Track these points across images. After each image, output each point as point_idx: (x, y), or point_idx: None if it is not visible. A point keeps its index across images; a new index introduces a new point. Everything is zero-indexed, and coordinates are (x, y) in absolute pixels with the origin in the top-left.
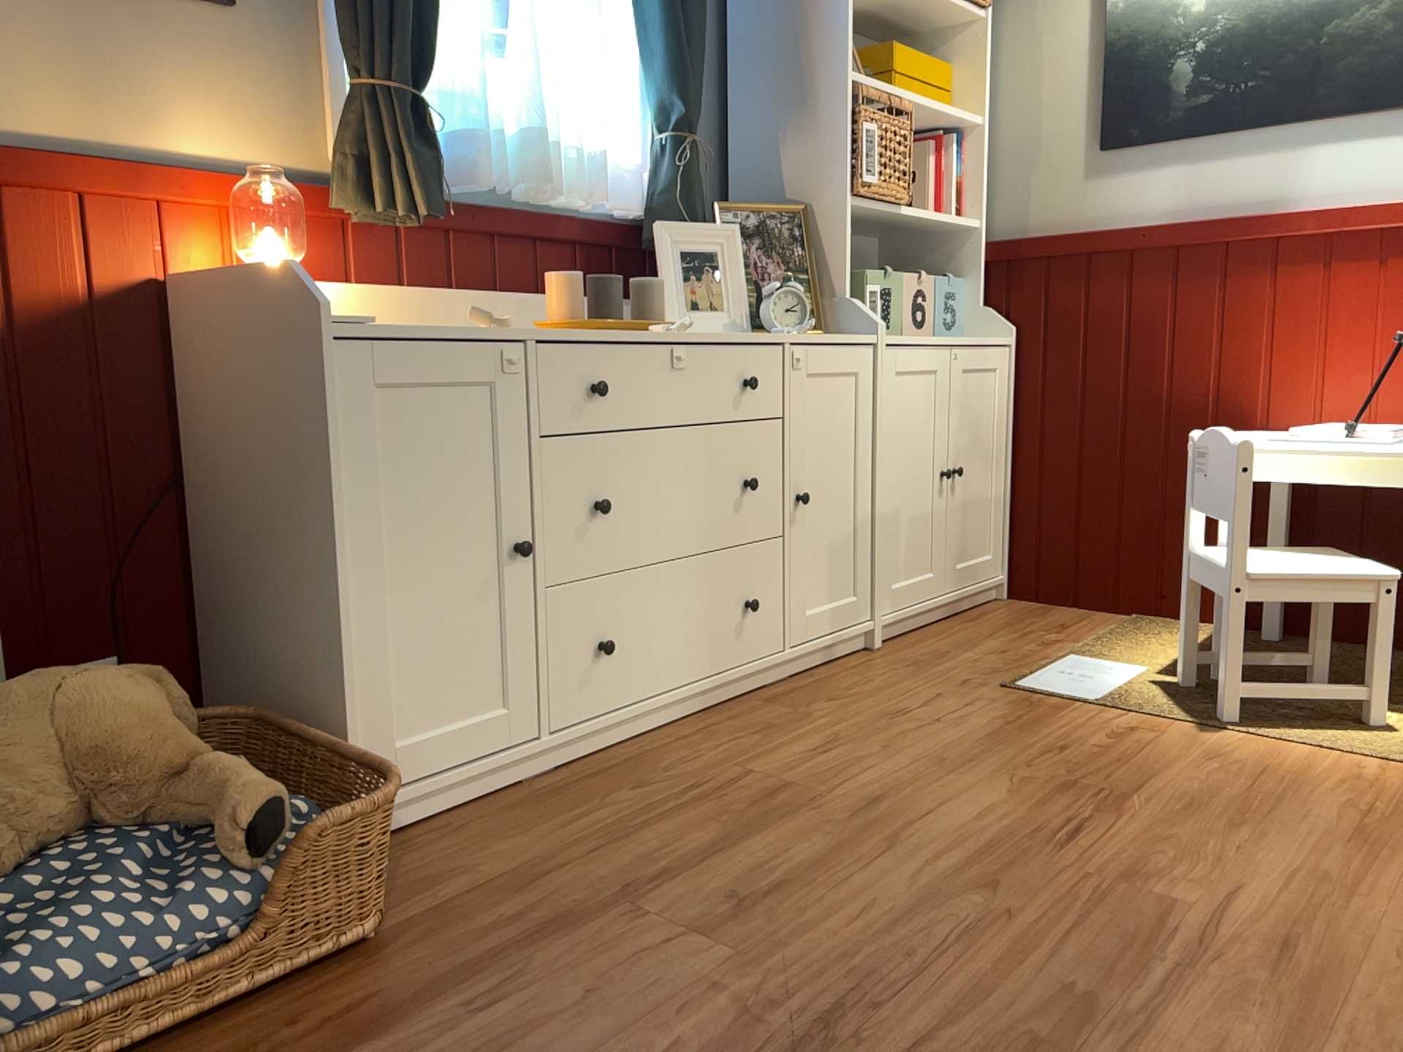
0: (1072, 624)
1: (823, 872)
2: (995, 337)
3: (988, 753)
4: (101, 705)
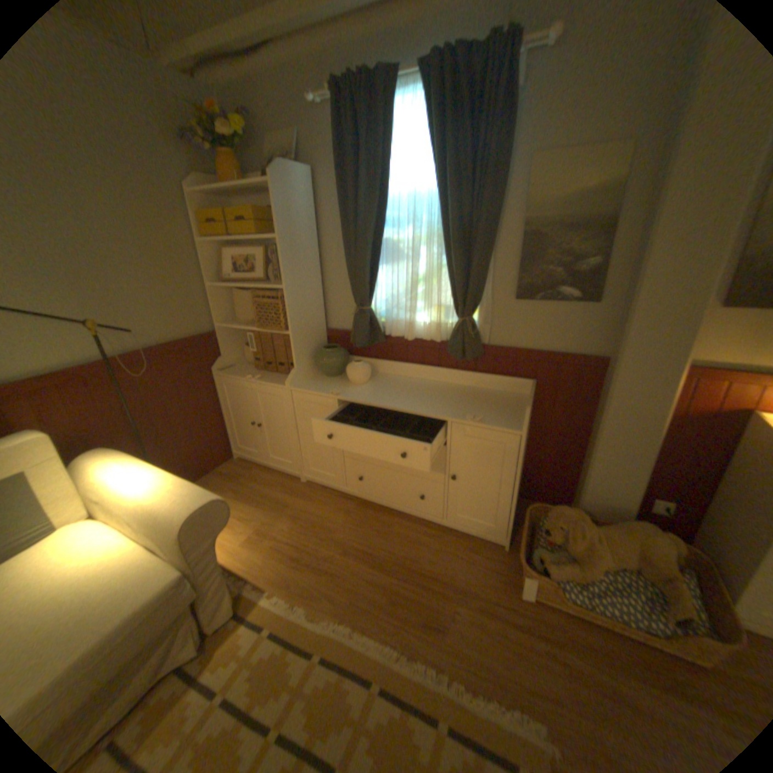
0: None
1: None
2: None
3: None
4: (656, 550)
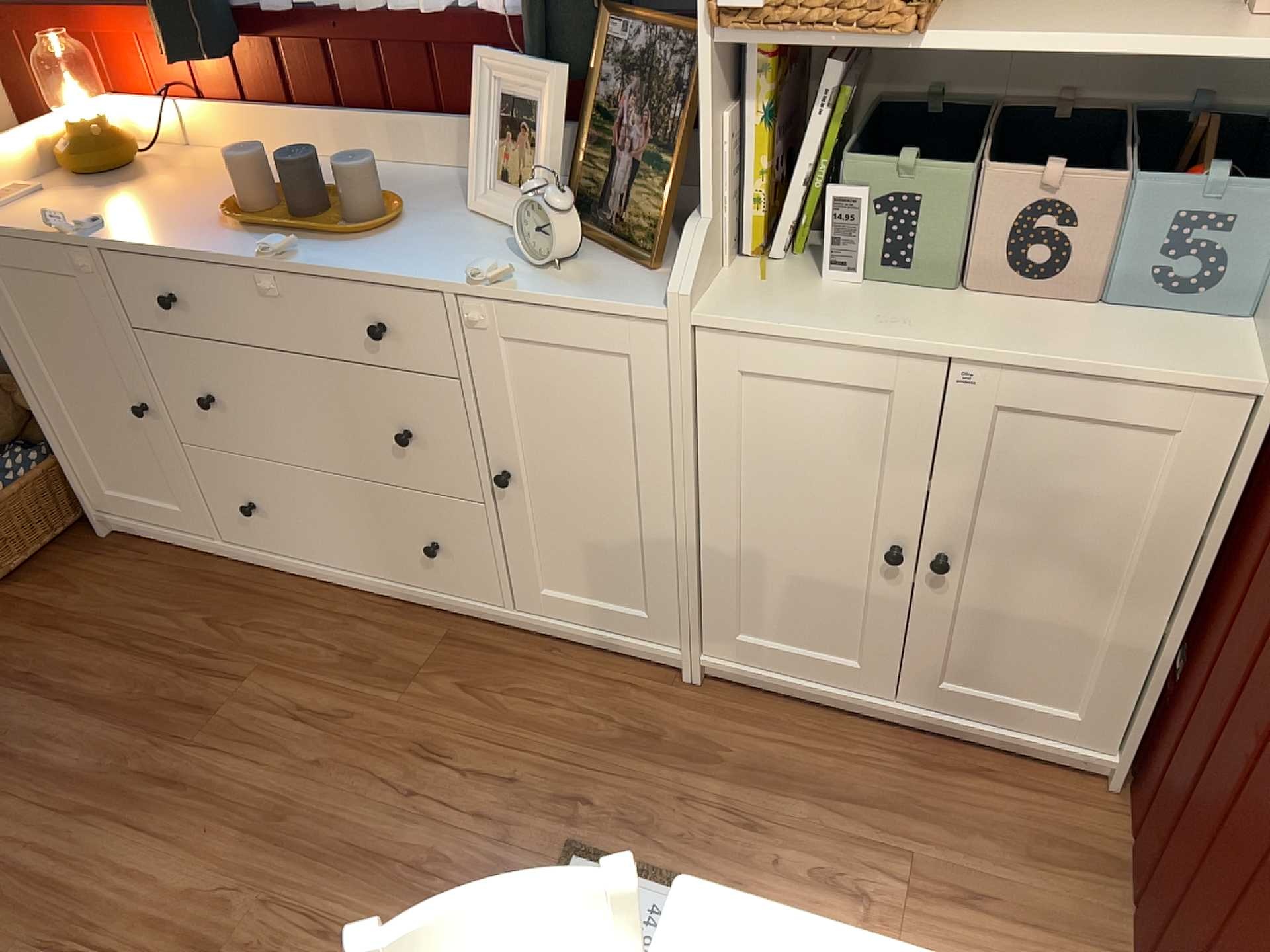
0: (989, 915)
1: (32, 778)
2: (1255, 362)
3: (306, 860)
4: None
